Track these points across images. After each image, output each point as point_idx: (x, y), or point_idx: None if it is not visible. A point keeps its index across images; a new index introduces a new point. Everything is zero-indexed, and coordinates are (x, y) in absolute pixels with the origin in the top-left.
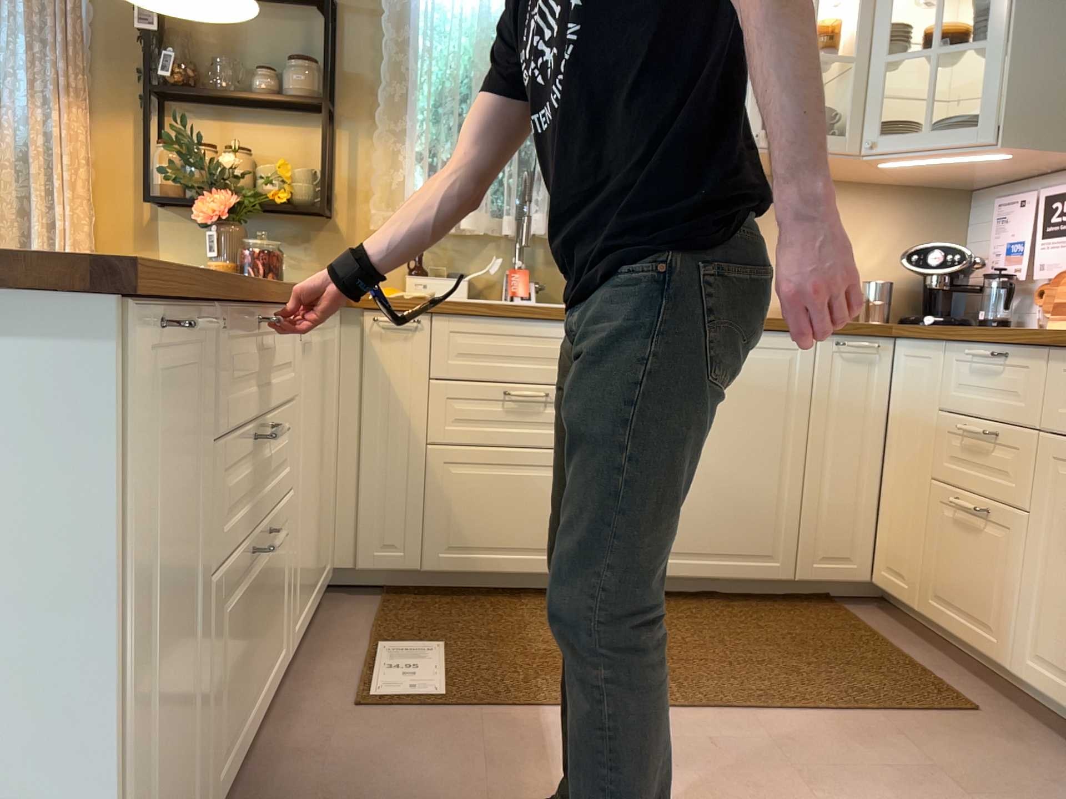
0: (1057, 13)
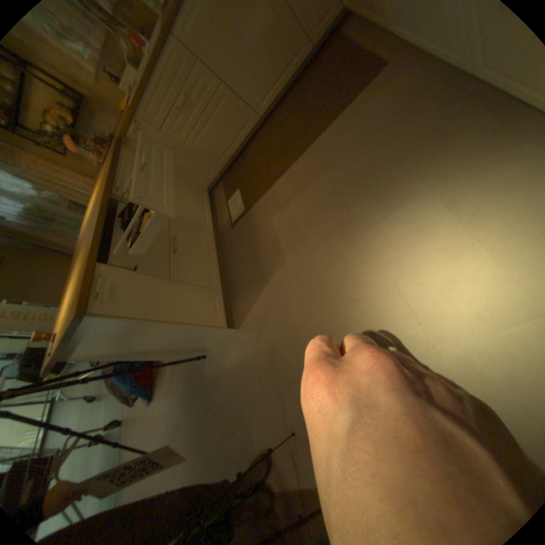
0: None
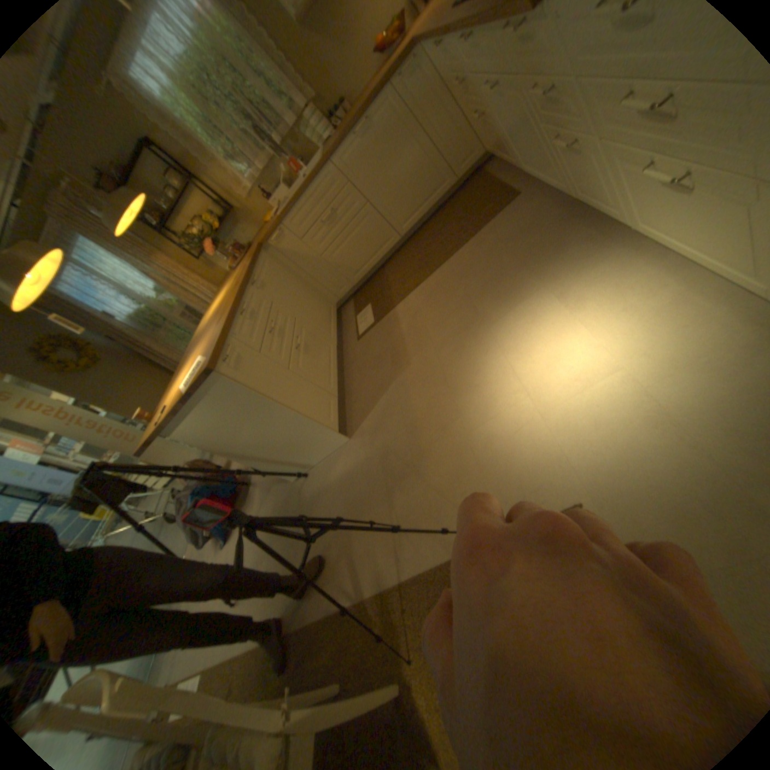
0: None
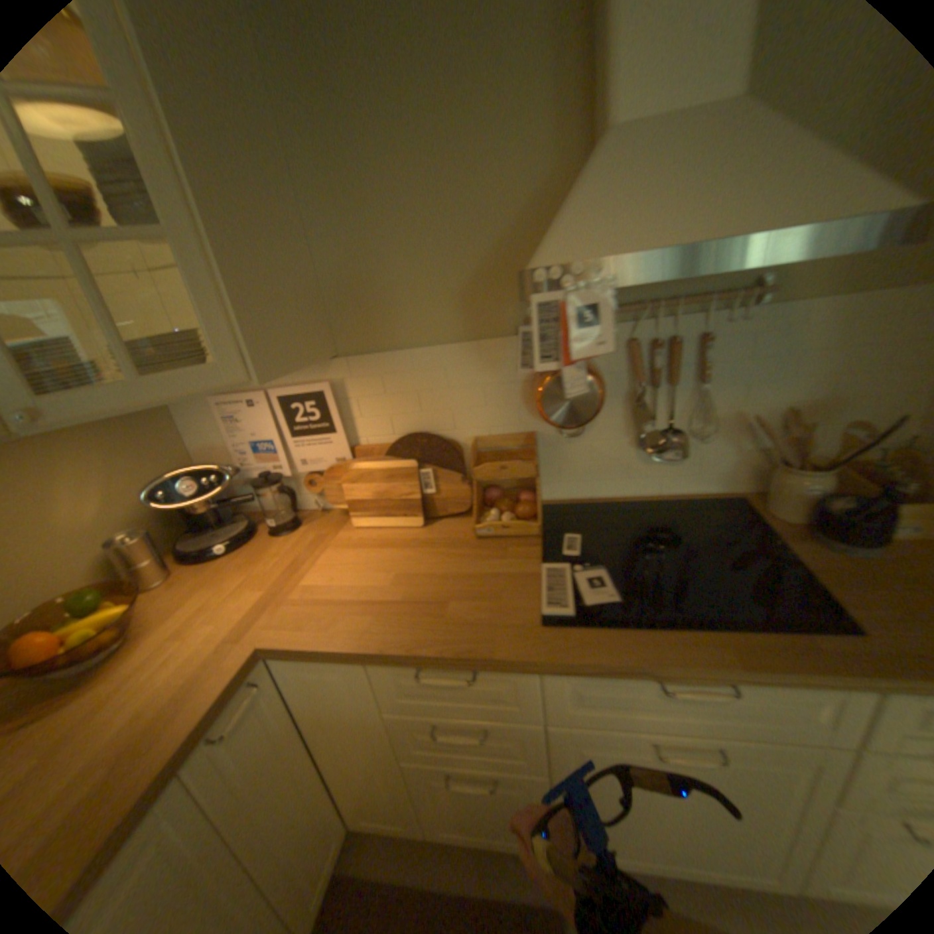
0: (233, 189)
